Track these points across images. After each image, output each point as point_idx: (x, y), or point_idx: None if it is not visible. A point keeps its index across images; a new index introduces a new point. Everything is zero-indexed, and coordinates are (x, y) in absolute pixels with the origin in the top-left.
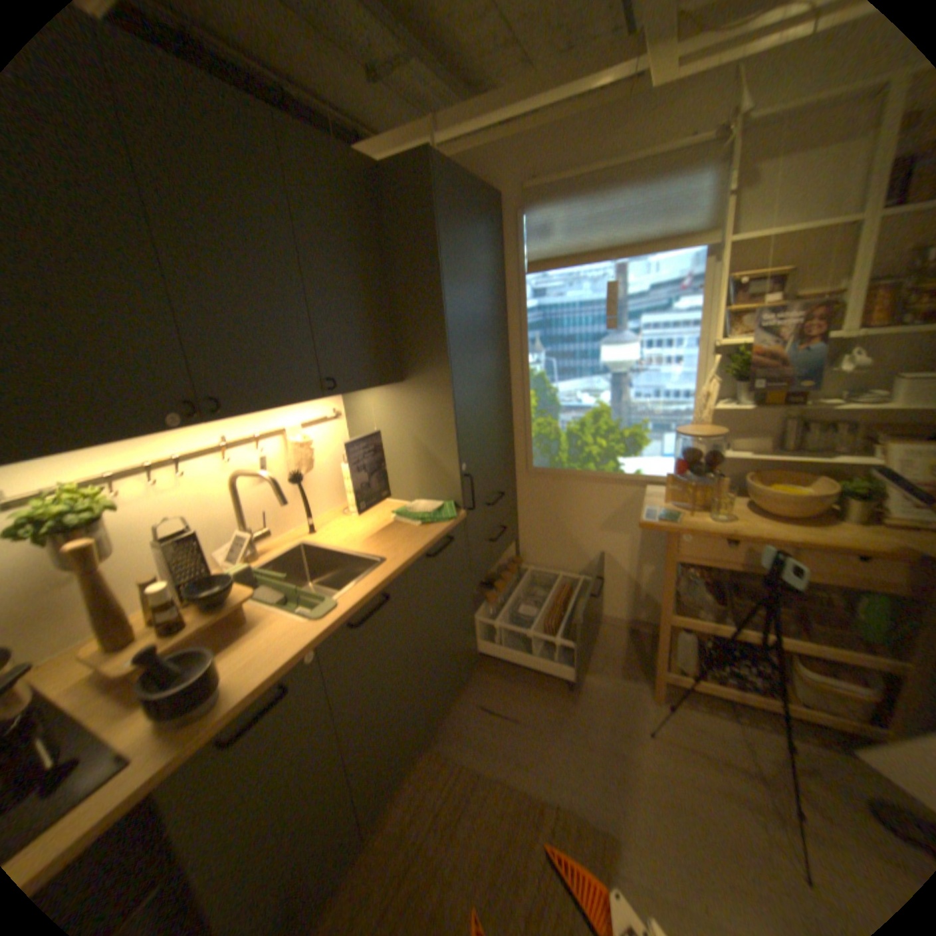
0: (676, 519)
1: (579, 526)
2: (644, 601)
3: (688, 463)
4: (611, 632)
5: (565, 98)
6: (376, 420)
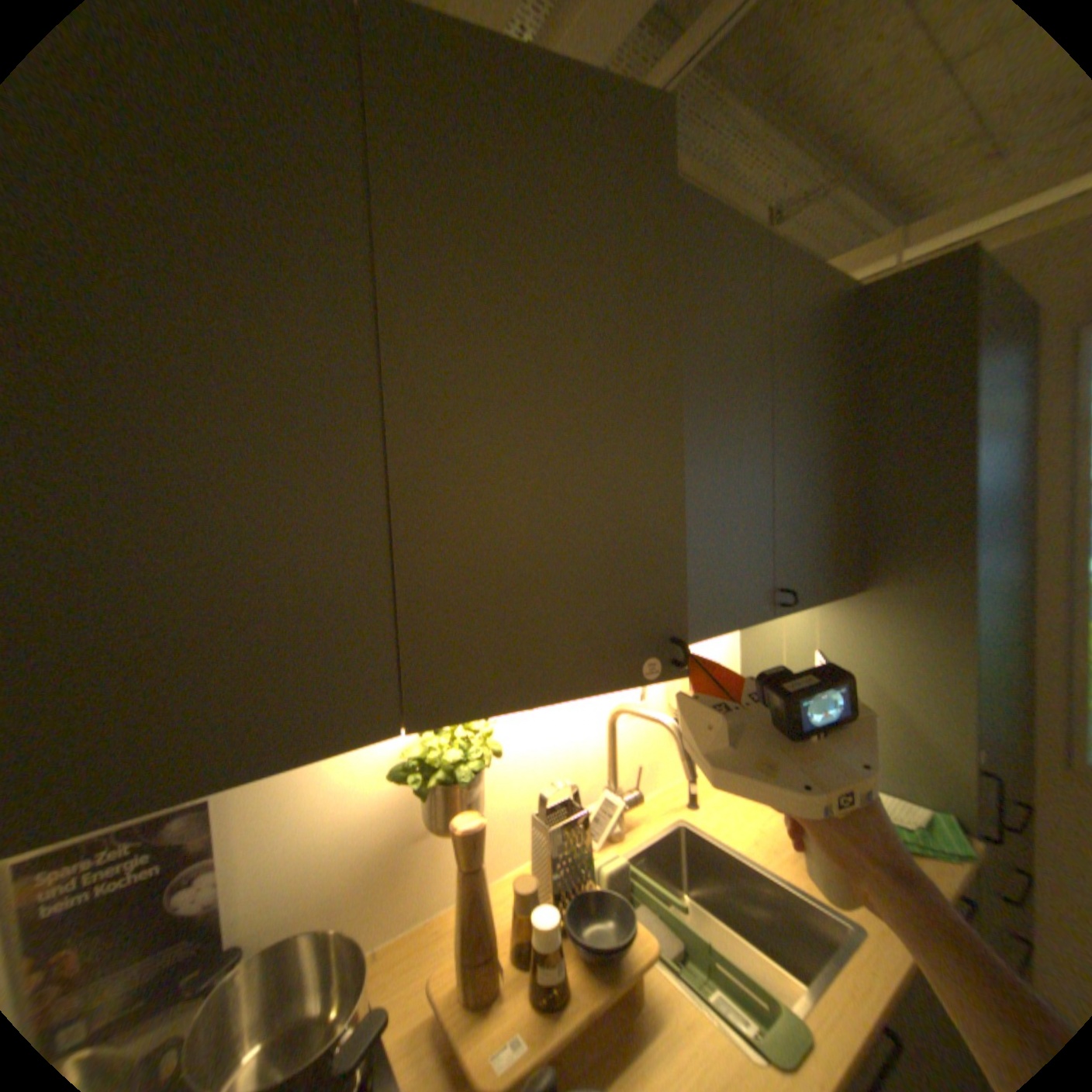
0: None
1: None
2: None
3: None
4: None
5: None
6: (798, 640)
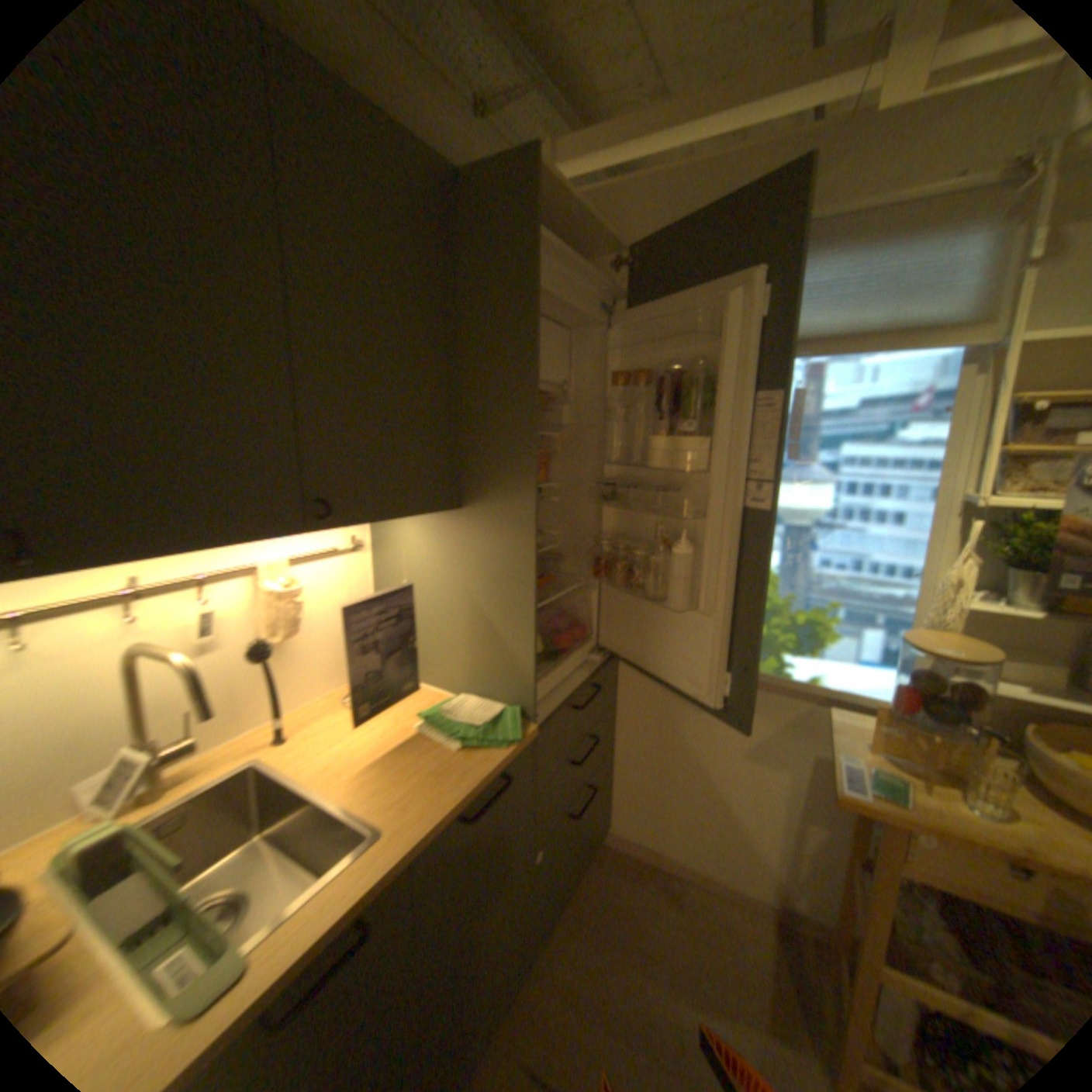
0: (904, 797)
1: (711, 746)
2: (807, 883)
3: (919, 692)
4: (749, 924)
5: (746, 125)
6: (414, 560)
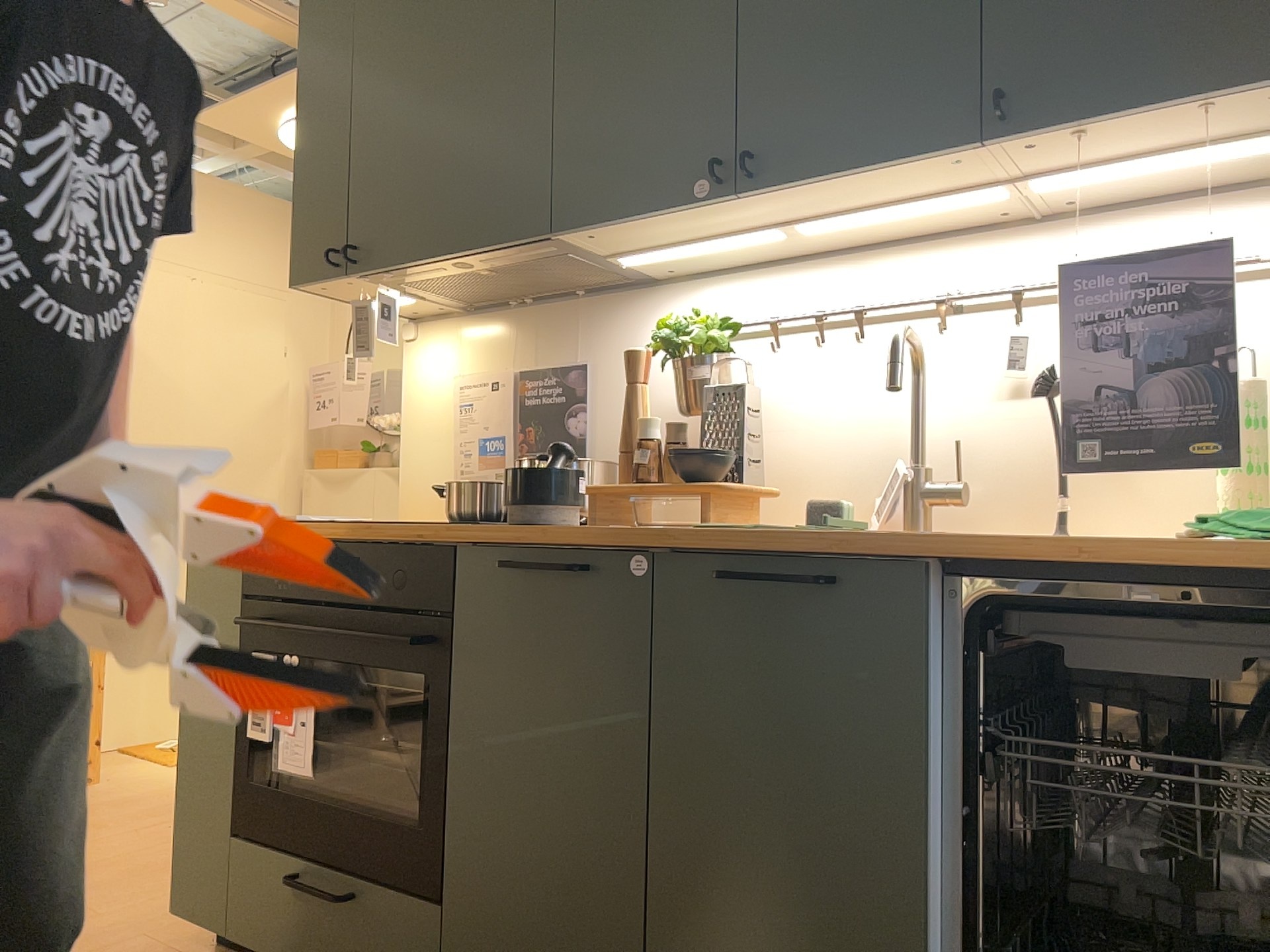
0: None
1: None
2: None
3: None
4: None
5: None
6: None
